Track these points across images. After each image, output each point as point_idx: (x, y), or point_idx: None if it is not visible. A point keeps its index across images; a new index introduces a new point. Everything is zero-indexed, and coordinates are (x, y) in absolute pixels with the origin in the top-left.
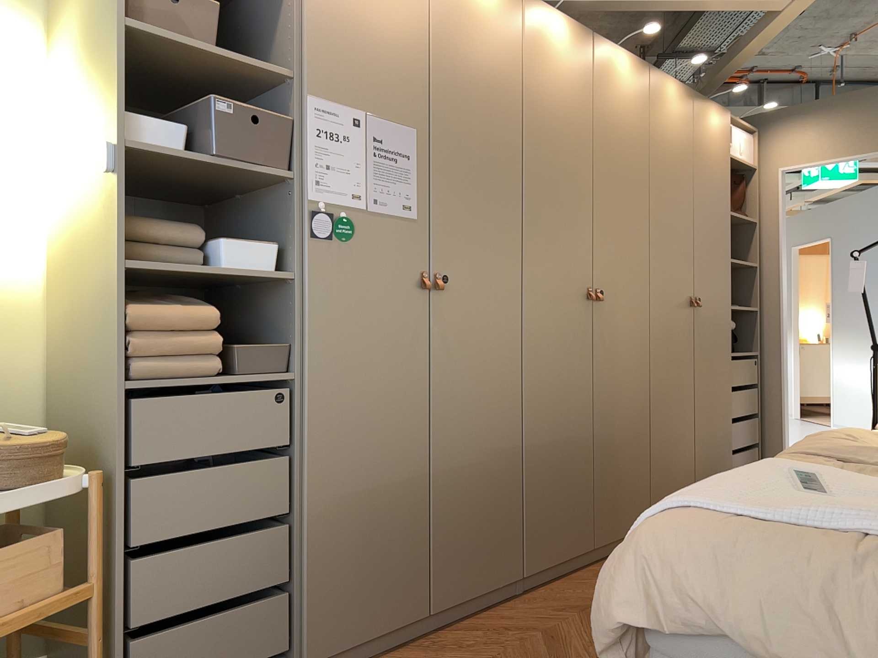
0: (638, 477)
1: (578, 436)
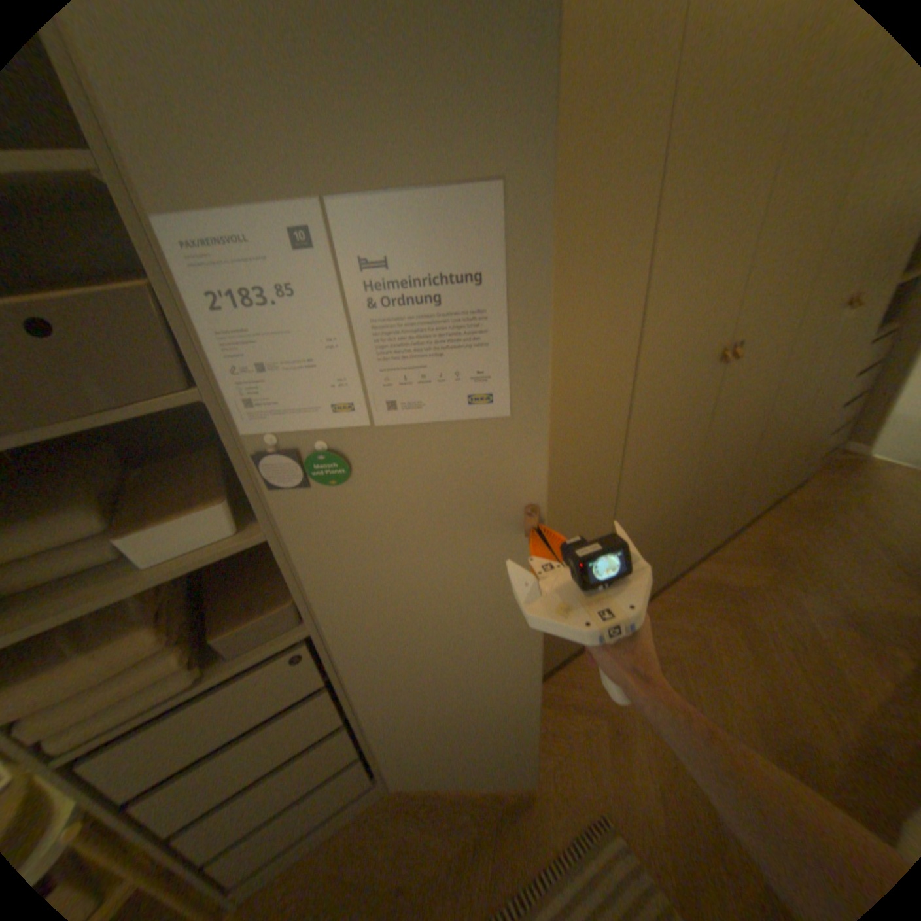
0: (725, 510)
1: (672, 509)
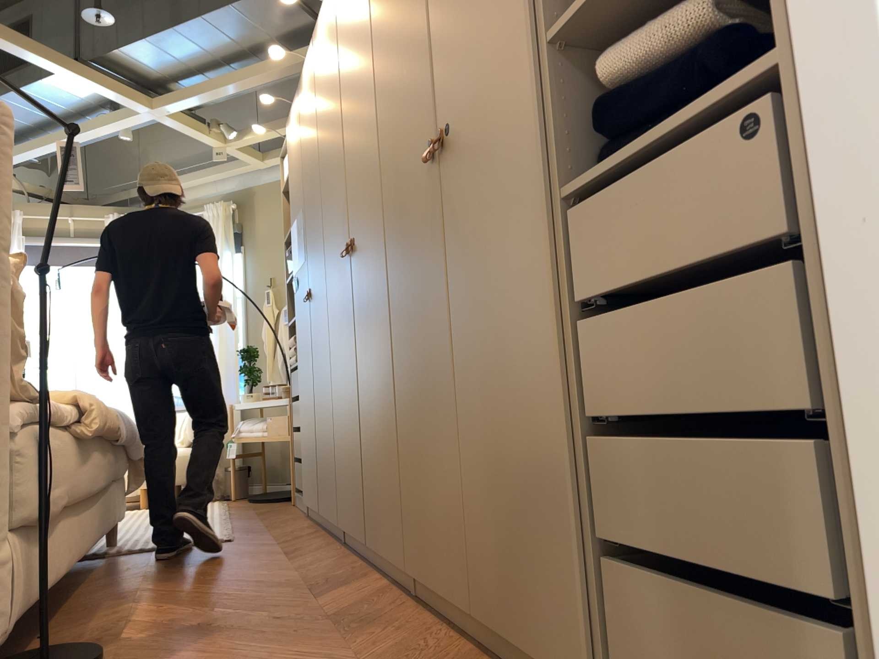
0: (390, 474)
1: (353, 404)
